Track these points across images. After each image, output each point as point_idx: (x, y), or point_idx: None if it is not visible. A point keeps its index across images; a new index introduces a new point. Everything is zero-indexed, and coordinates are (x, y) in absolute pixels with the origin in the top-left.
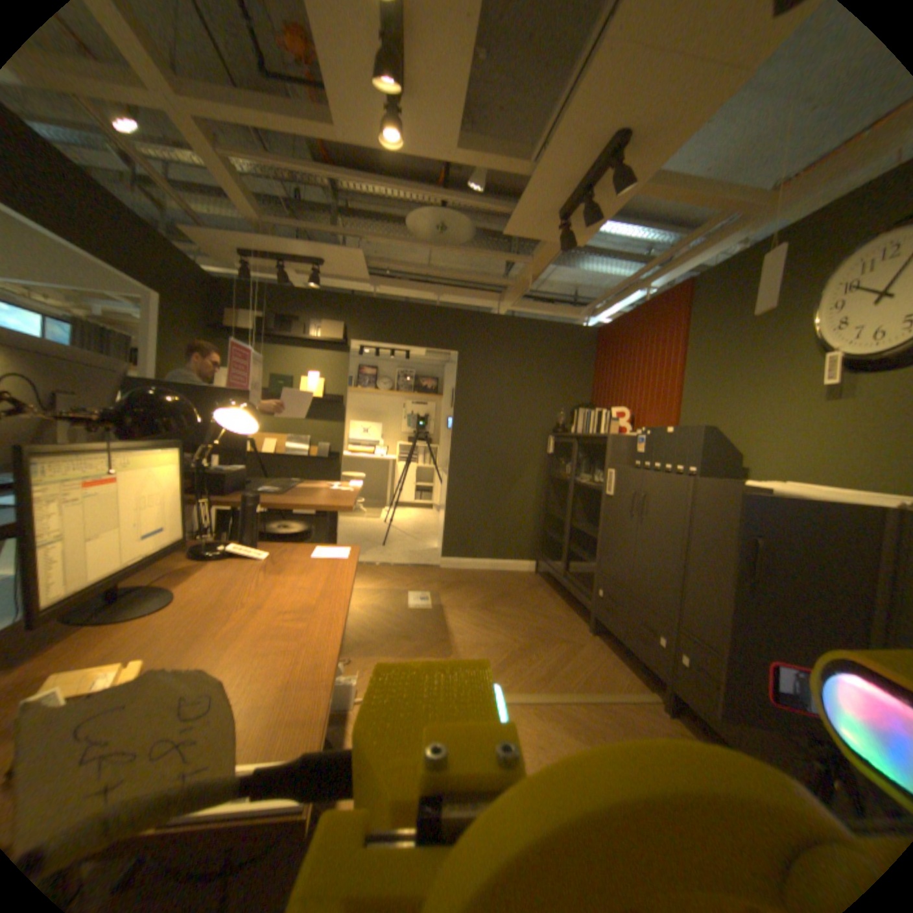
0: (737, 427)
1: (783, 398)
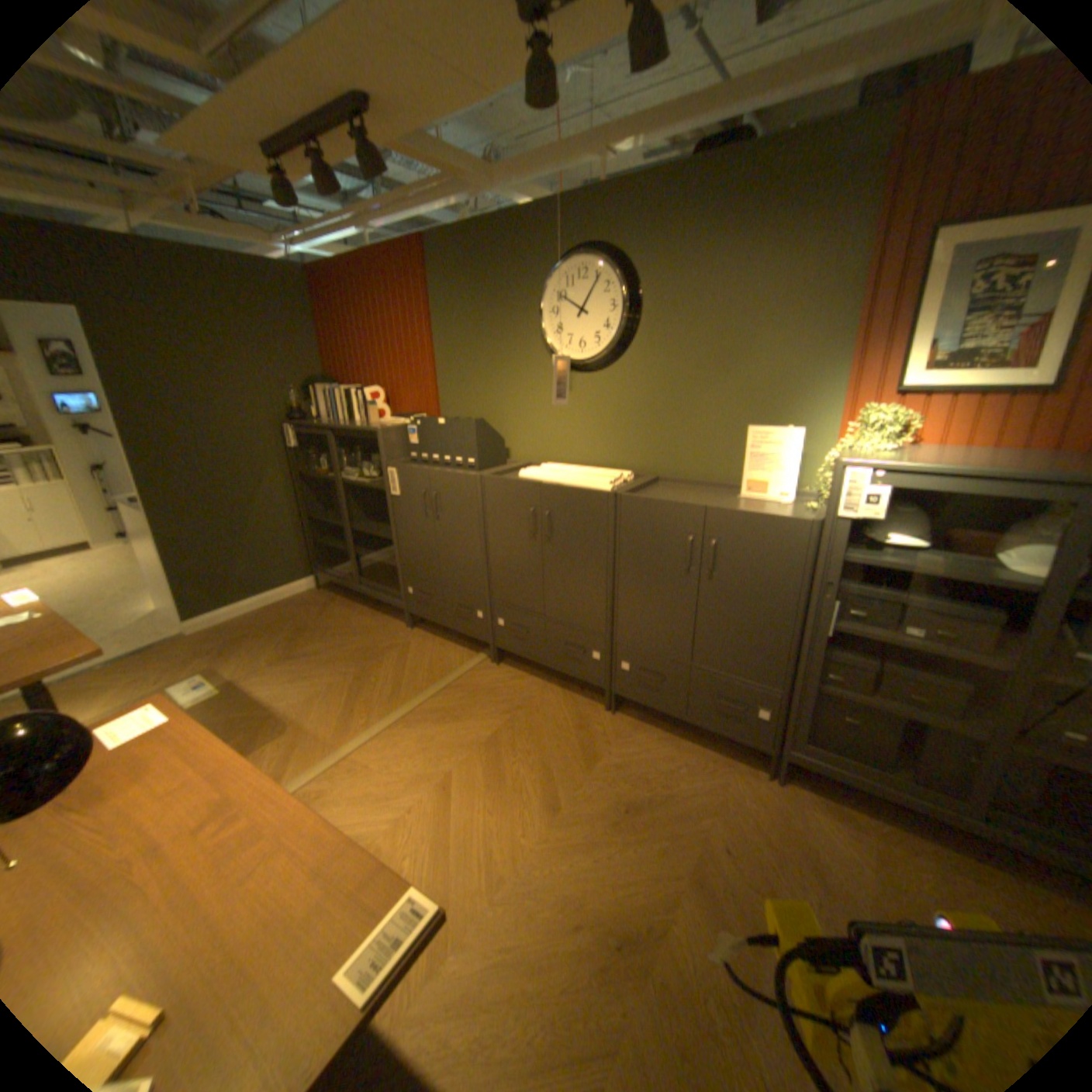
0: (493, 411)
1: (524, 387)
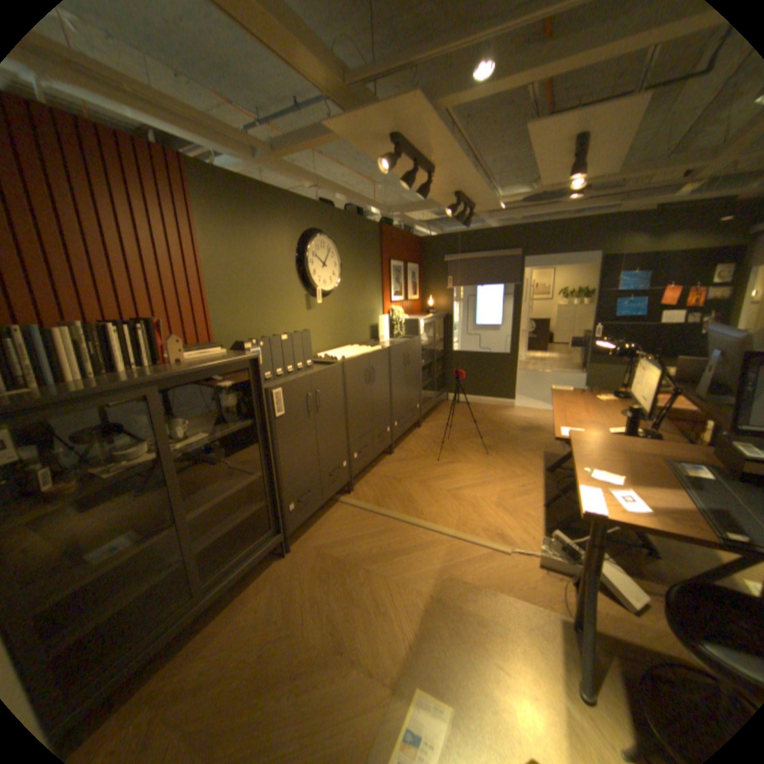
0: (268, 329)
1: (289, 308)
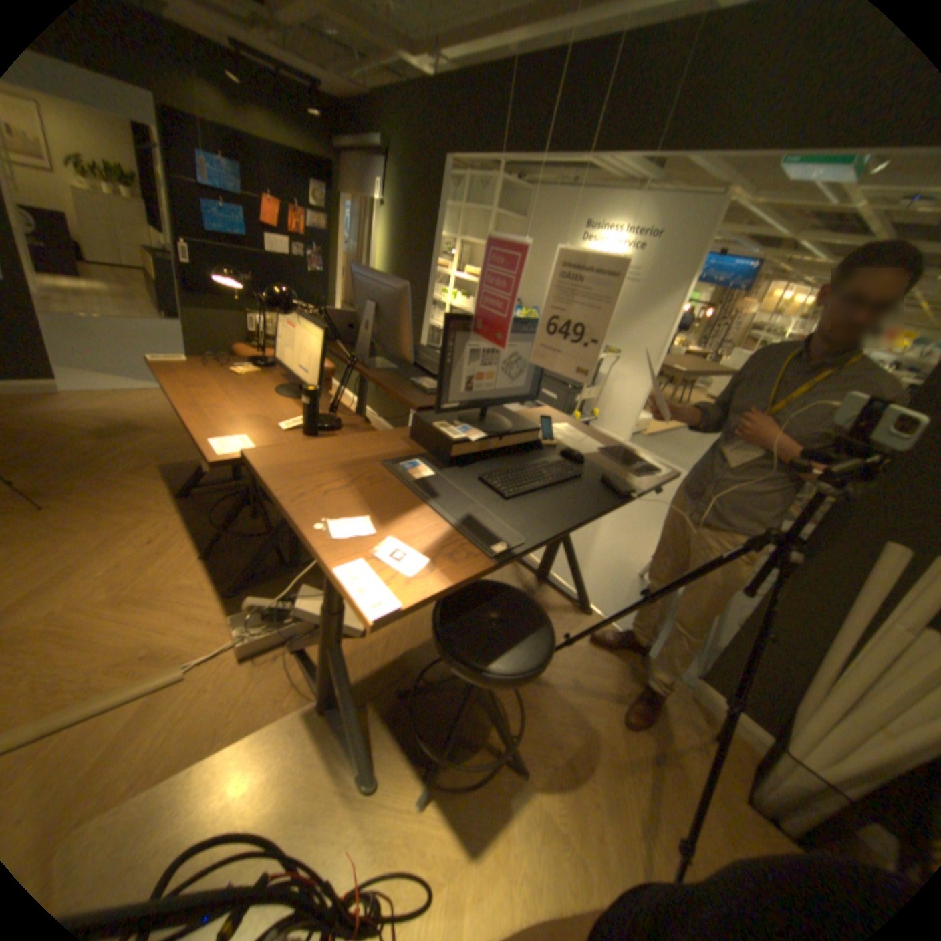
0: None
1: None
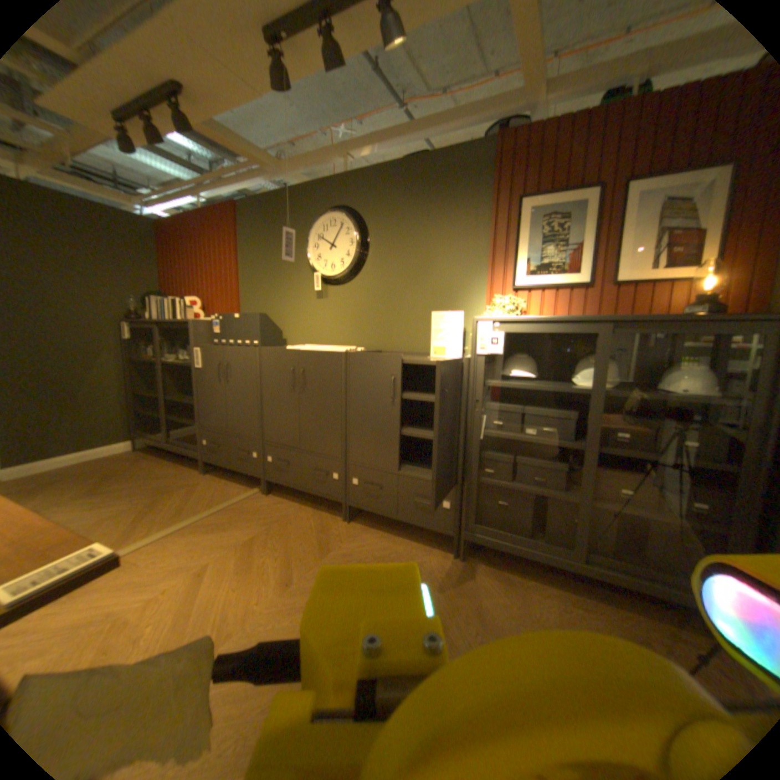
0: (276, 312)
1: (297, 295)
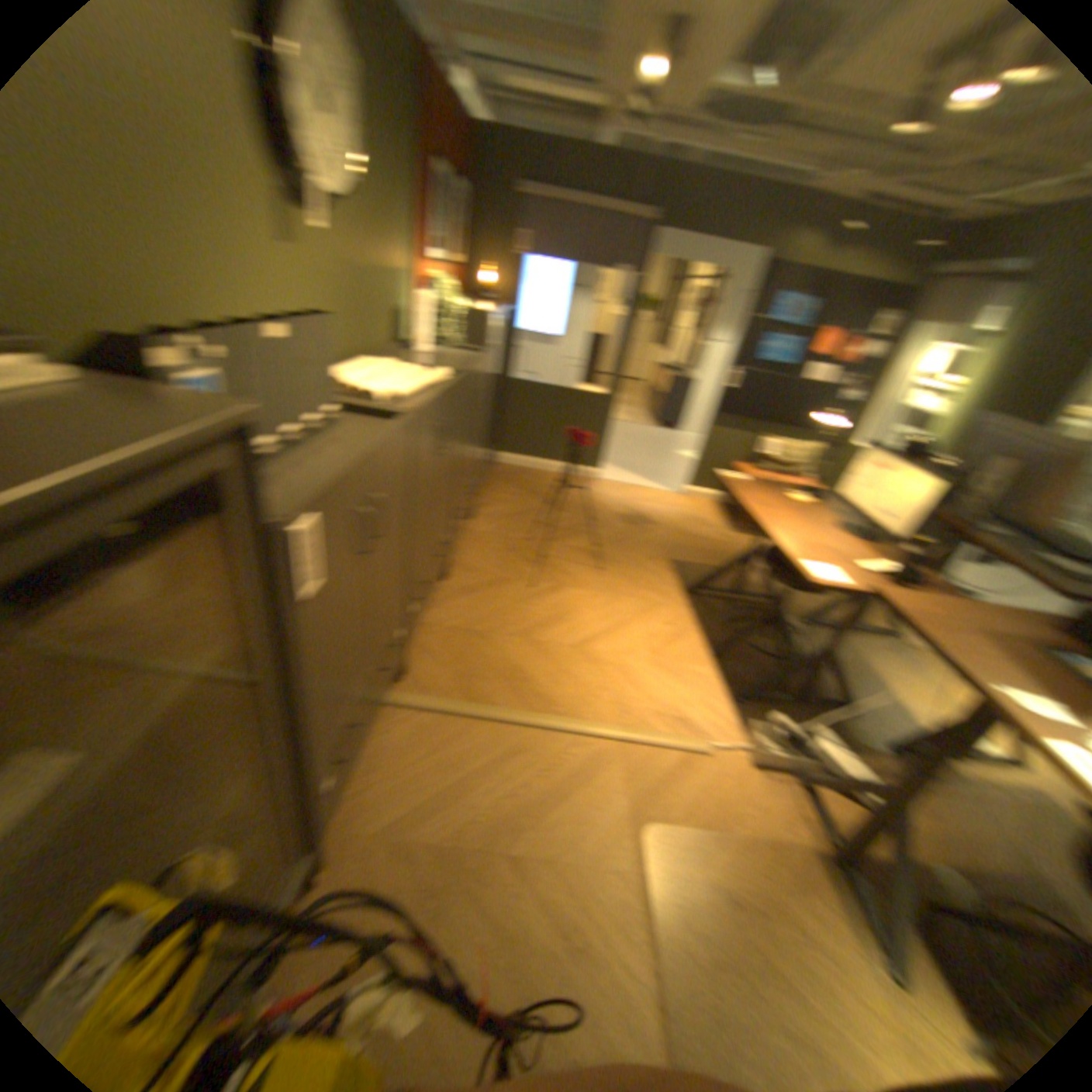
0: (187, 283)
1: (246, 223)
